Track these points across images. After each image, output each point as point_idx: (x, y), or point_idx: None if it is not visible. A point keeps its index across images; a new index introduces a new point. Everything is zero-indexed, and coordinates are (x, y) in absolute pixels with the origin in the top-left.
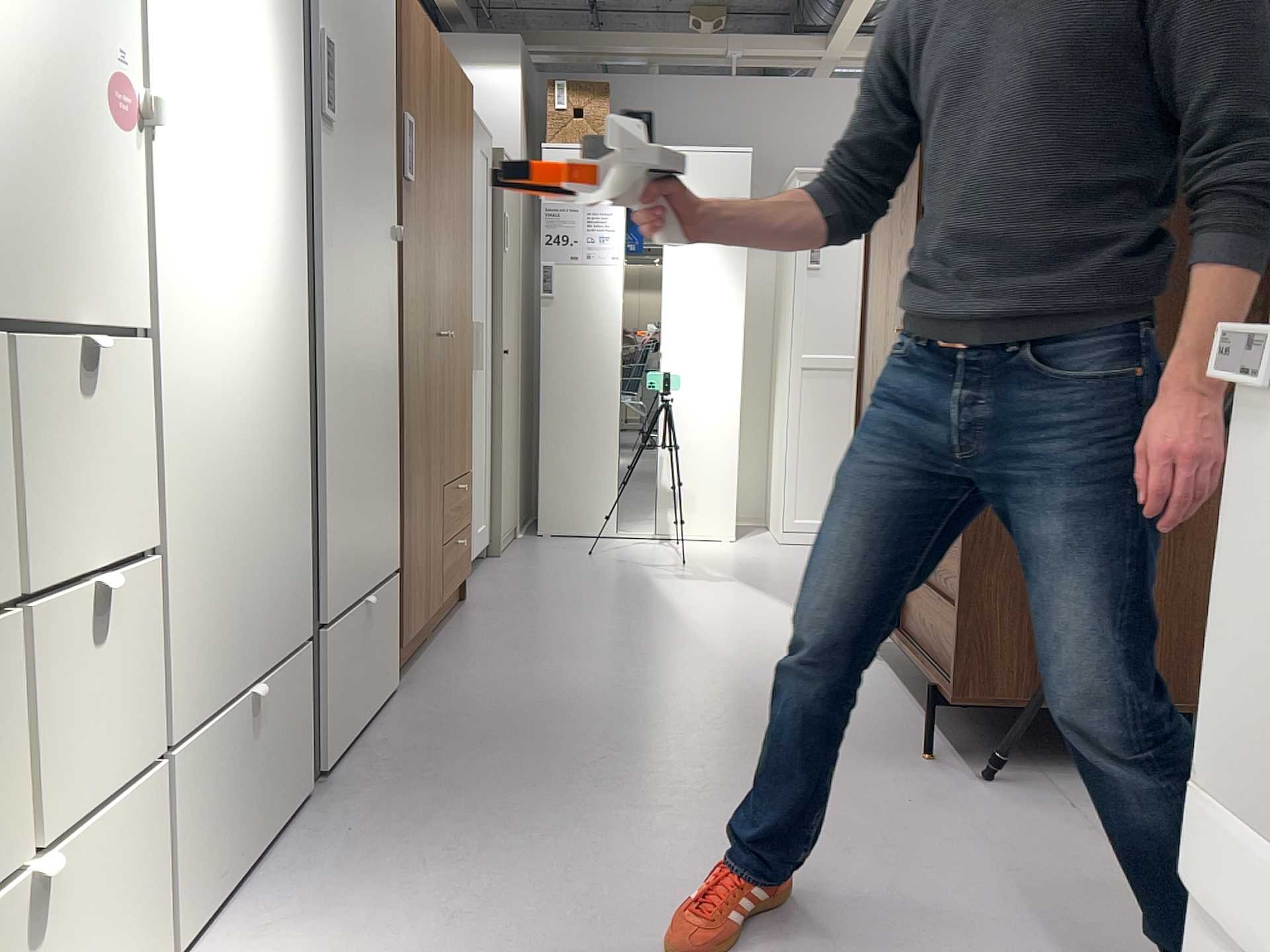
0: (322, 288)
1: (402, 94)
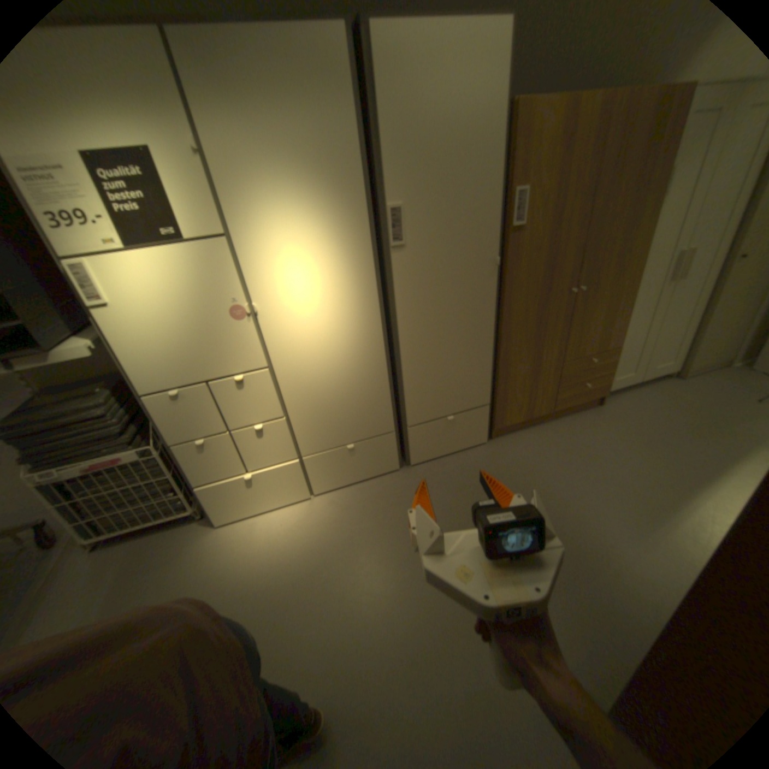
0: (399, 317)
1: (514, 177)
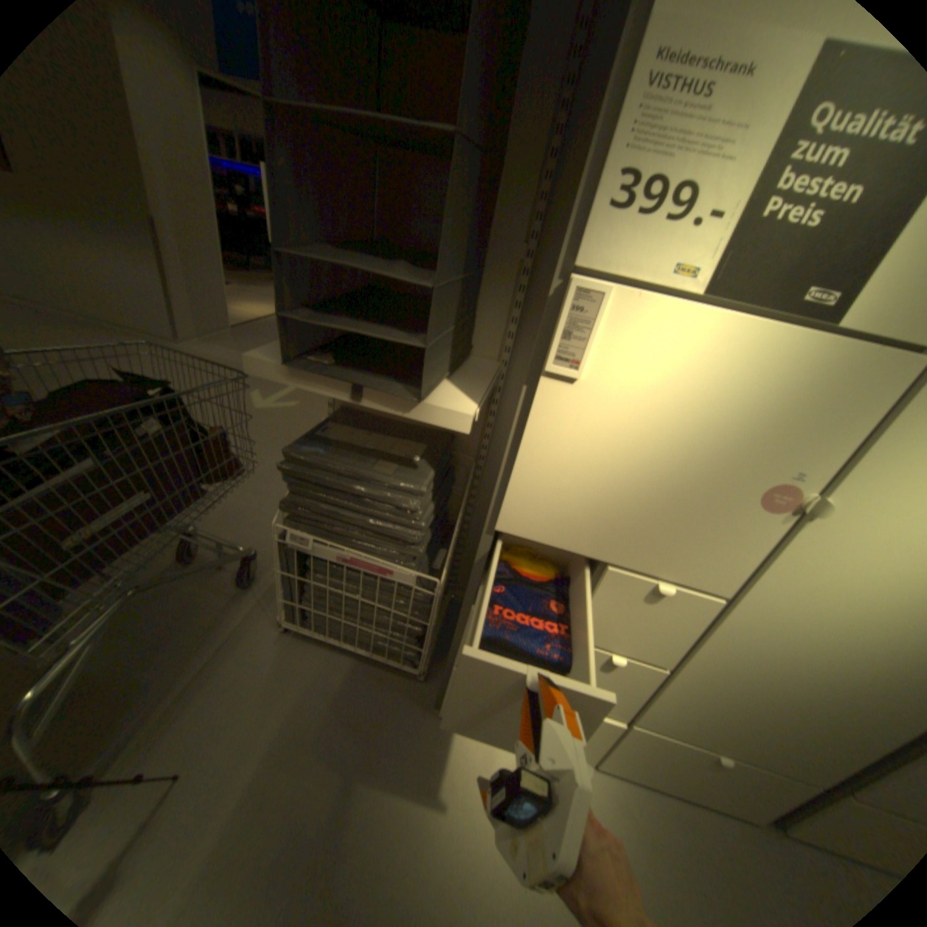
0: None
1: None
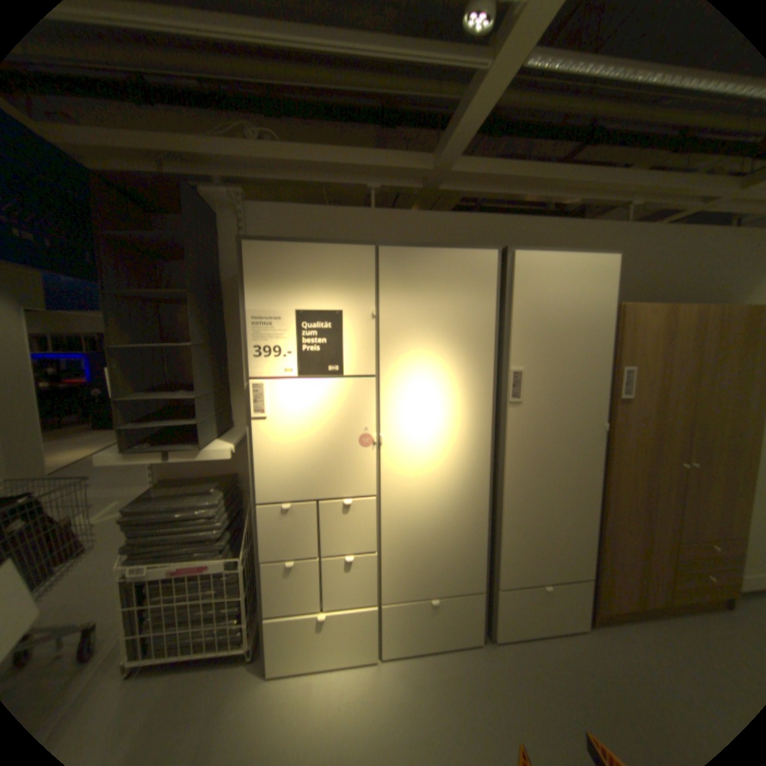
0: (508, 466)
1: (623, 359)
